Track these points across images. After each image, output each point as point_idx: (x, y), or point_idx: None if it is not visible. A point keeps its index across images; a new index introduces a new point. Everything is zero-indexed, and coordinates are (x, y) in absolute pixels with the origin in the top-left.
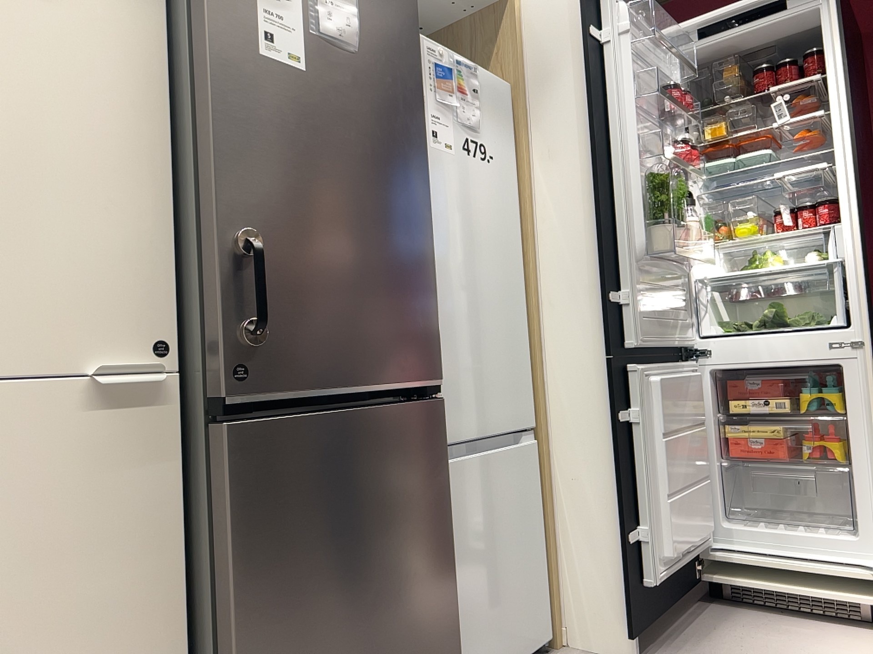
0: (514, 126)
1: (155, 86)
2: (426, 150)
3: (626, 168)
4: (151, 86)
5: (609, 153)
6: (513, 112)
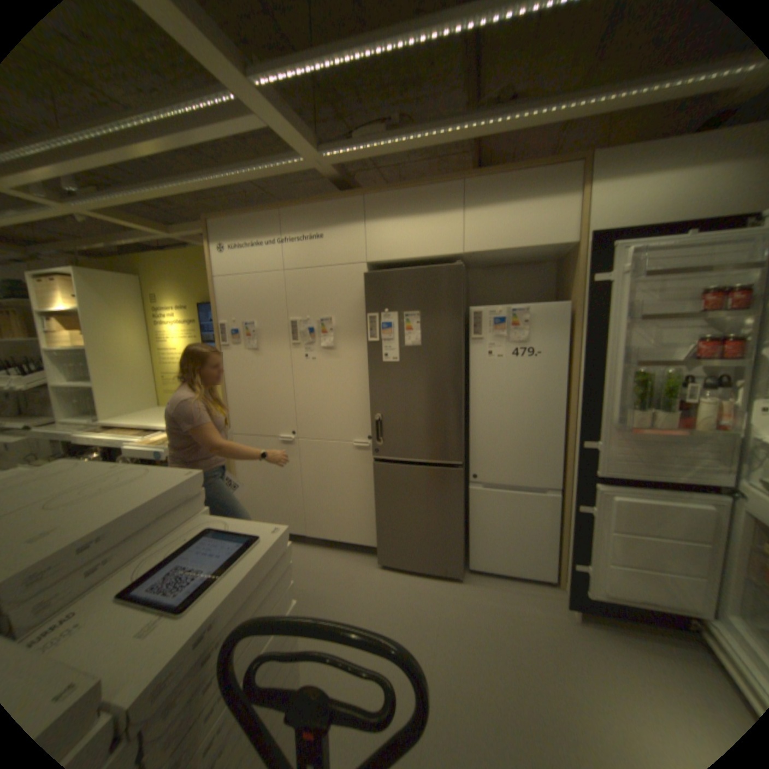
0: (575, 326)
1: (368, 370)
2: (461, 373)
3: (613, 369)
4: (367, 370)
5: (604, 358)
6: (575, 317)
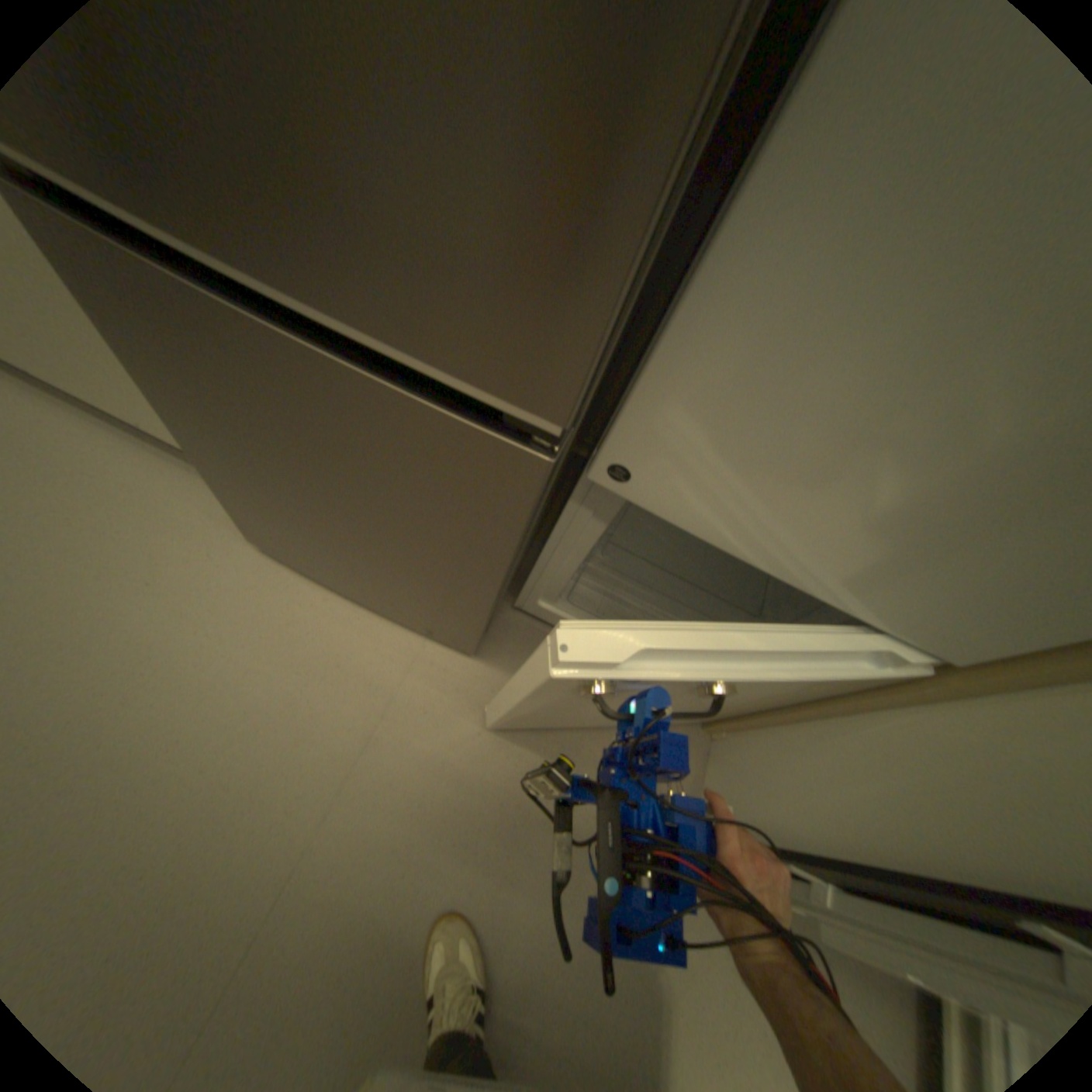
0: None
1: None
2: None
3: None
4: None
5: None
6: None
